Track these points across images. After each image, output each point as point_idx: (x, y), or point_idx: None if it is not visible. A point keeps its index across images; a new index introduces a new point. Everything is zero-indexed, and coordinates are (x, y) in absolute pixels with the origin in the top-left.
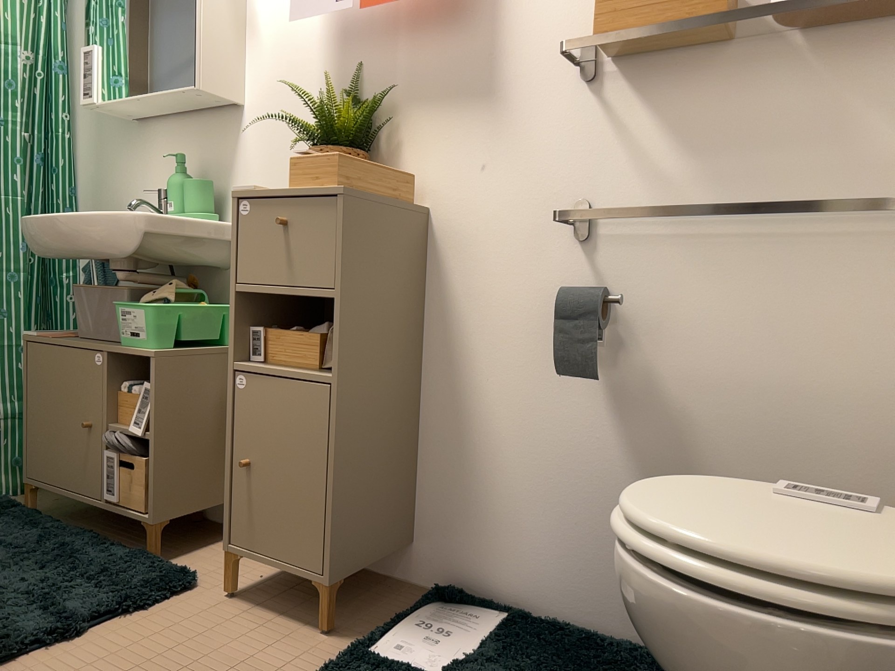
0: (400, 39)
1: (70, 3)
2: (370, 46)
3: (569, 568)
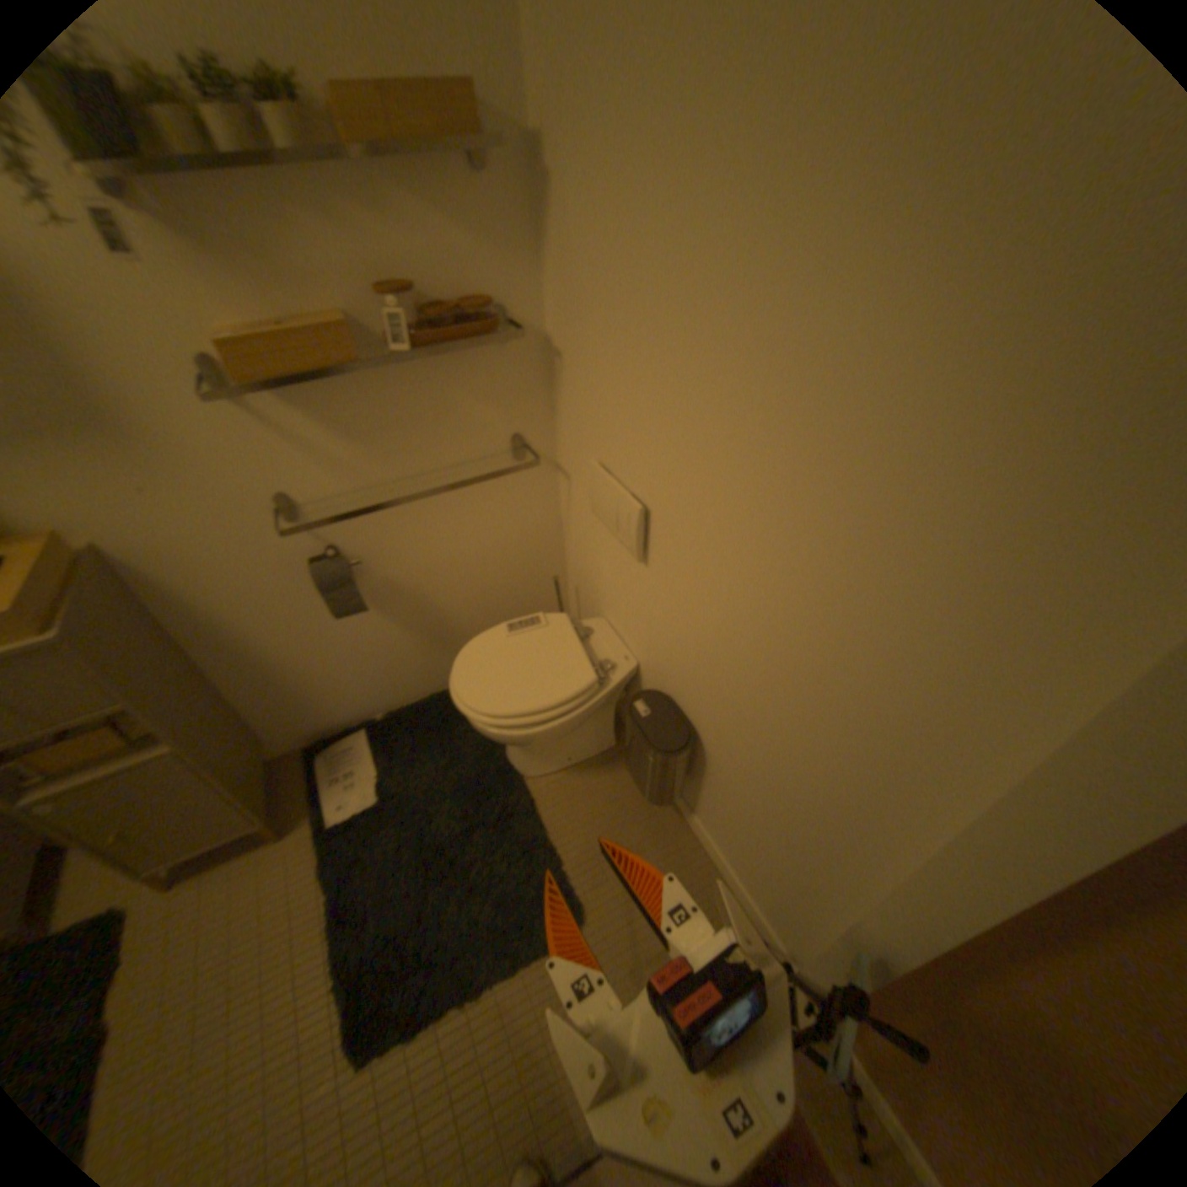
0: None
1: None
2: None
3: (380, 689)
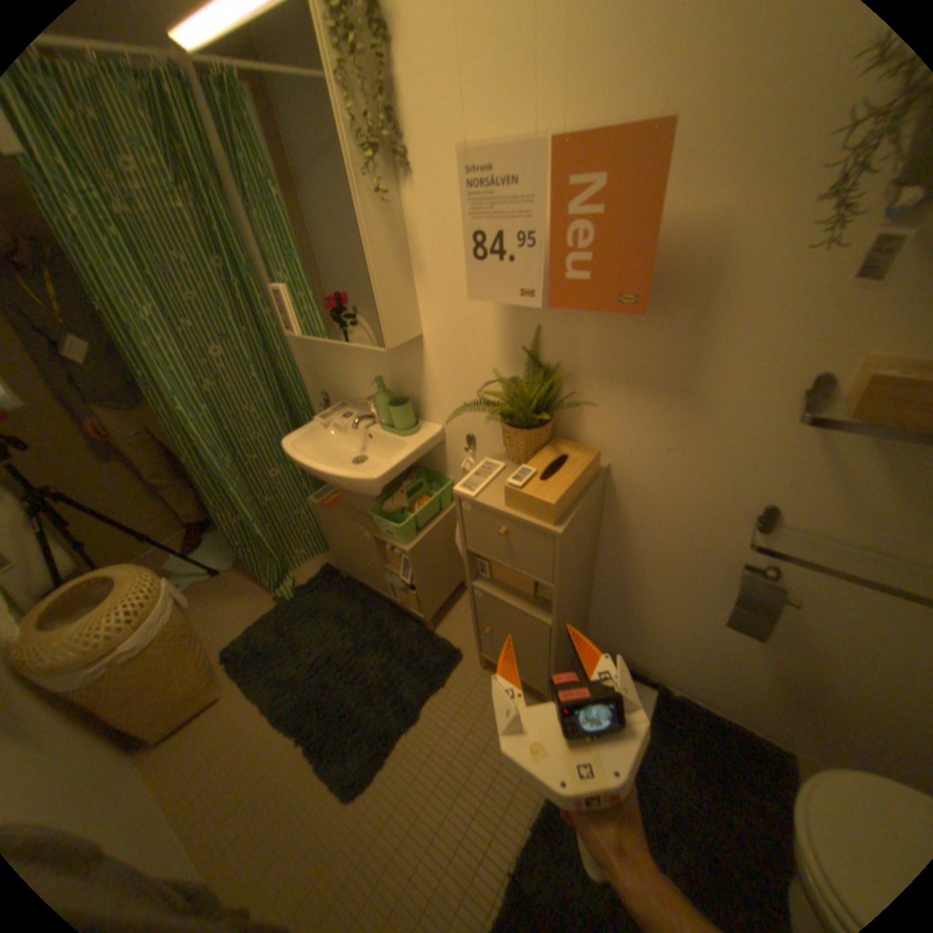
0: (585, 312)
1: (227, 195)
2: (549, 310)
3: (702, 681)
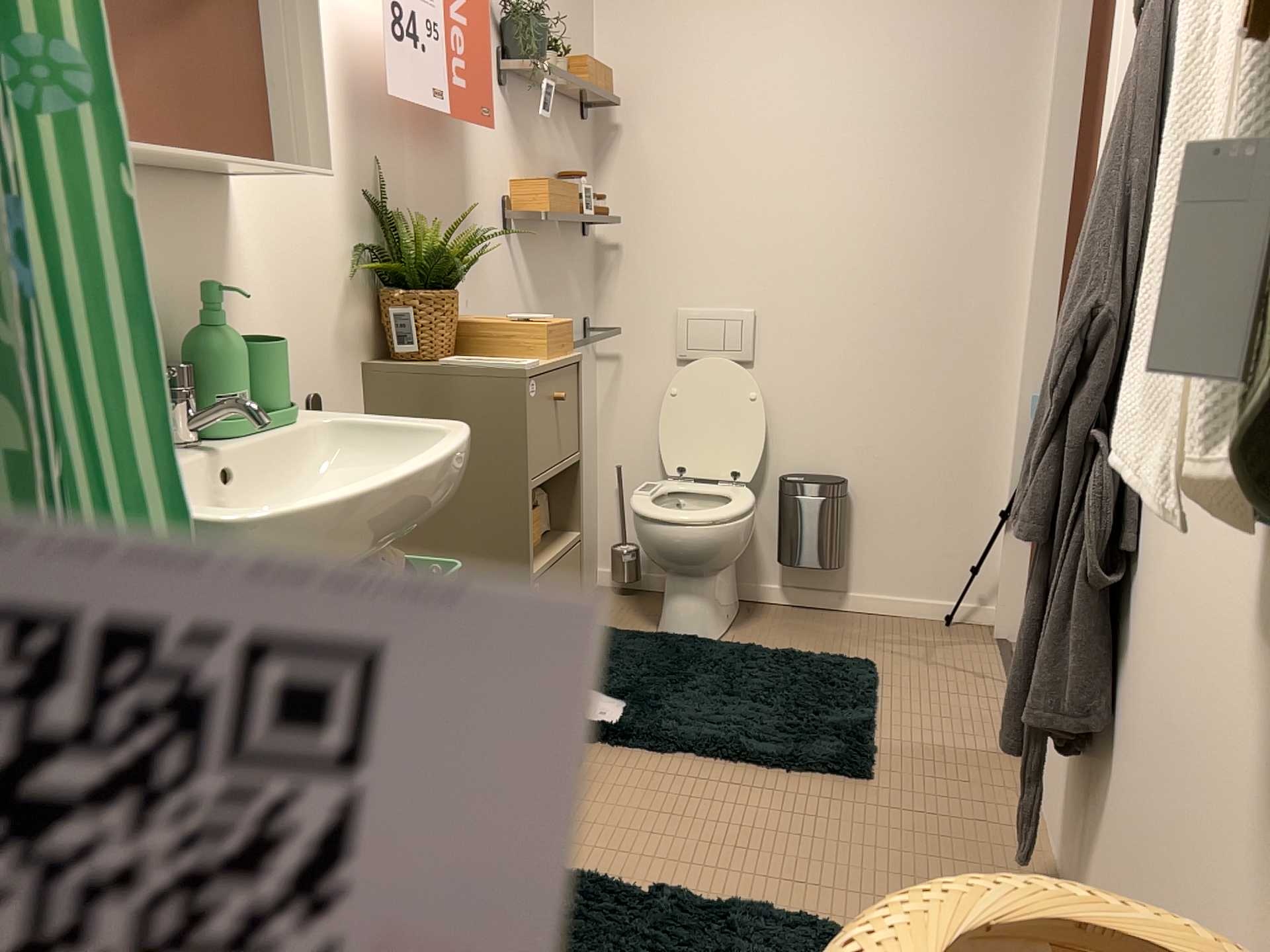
0: (412, 150)
1: None
2: (389, 145)
3: None
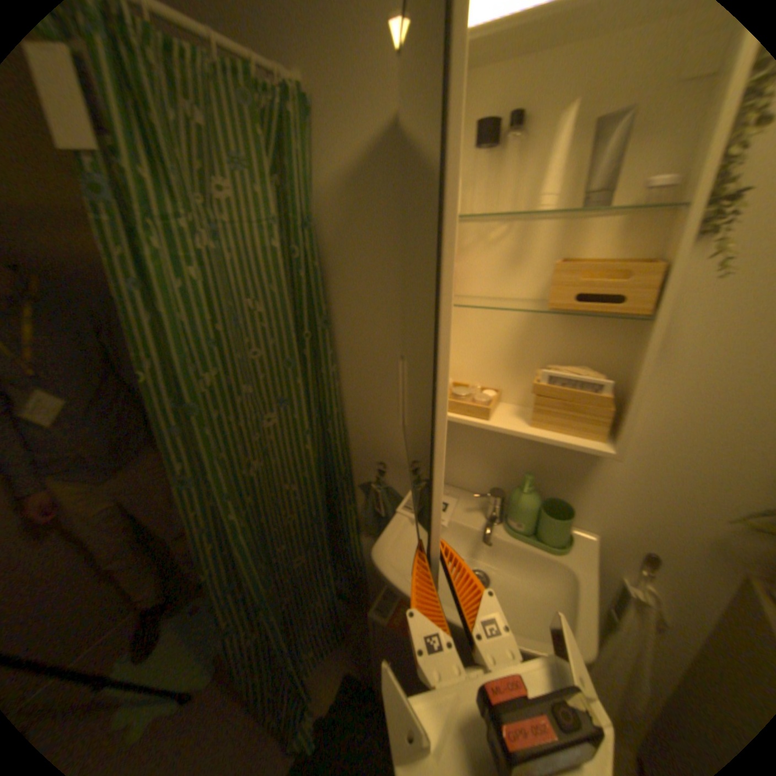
0: None
1: (314, 234)
2: None
3: None
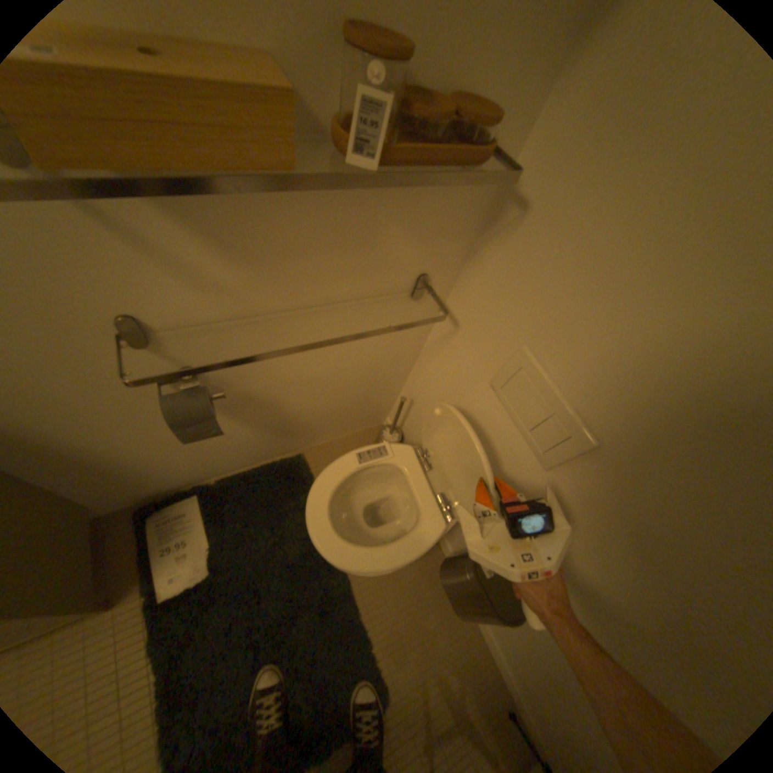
0: None
1: None
2: None
3: (218, 463)
